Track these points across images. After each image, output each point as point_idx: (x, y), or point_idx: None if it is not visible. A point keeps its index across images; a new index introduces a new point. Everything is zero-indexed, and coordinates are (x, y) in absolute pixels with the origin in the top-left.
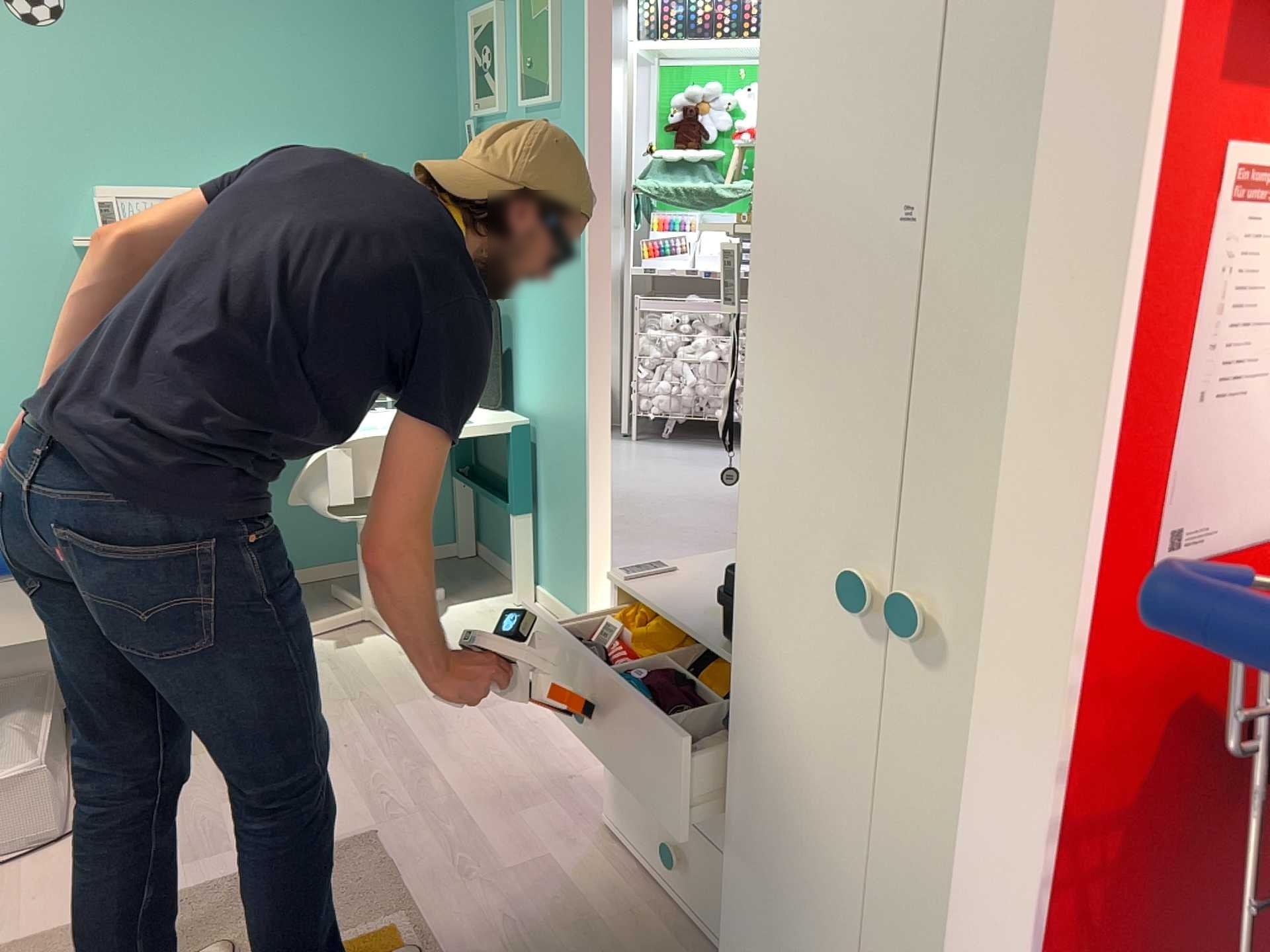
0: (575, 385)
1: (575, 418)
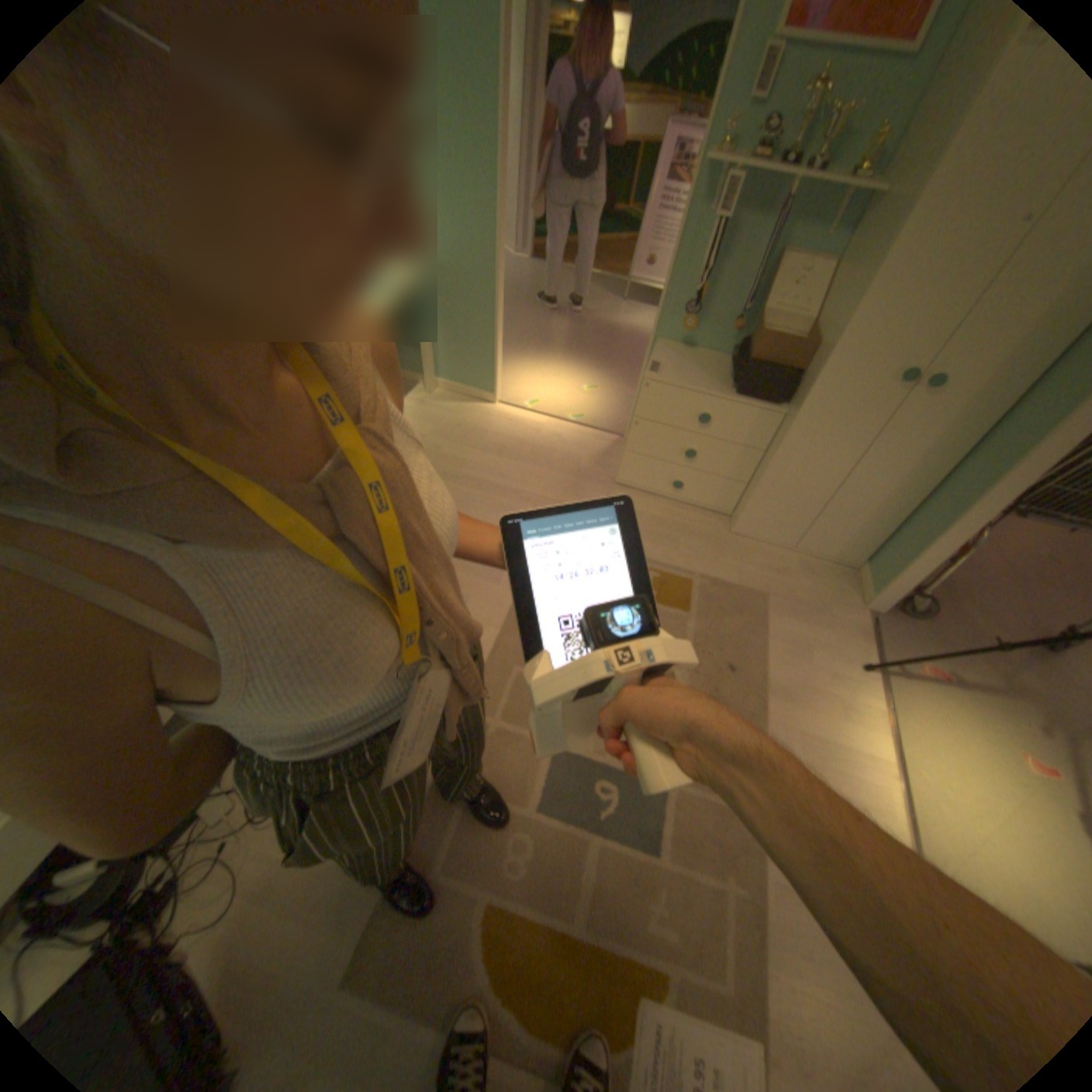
0: (478, 246)
1: (479, 269)
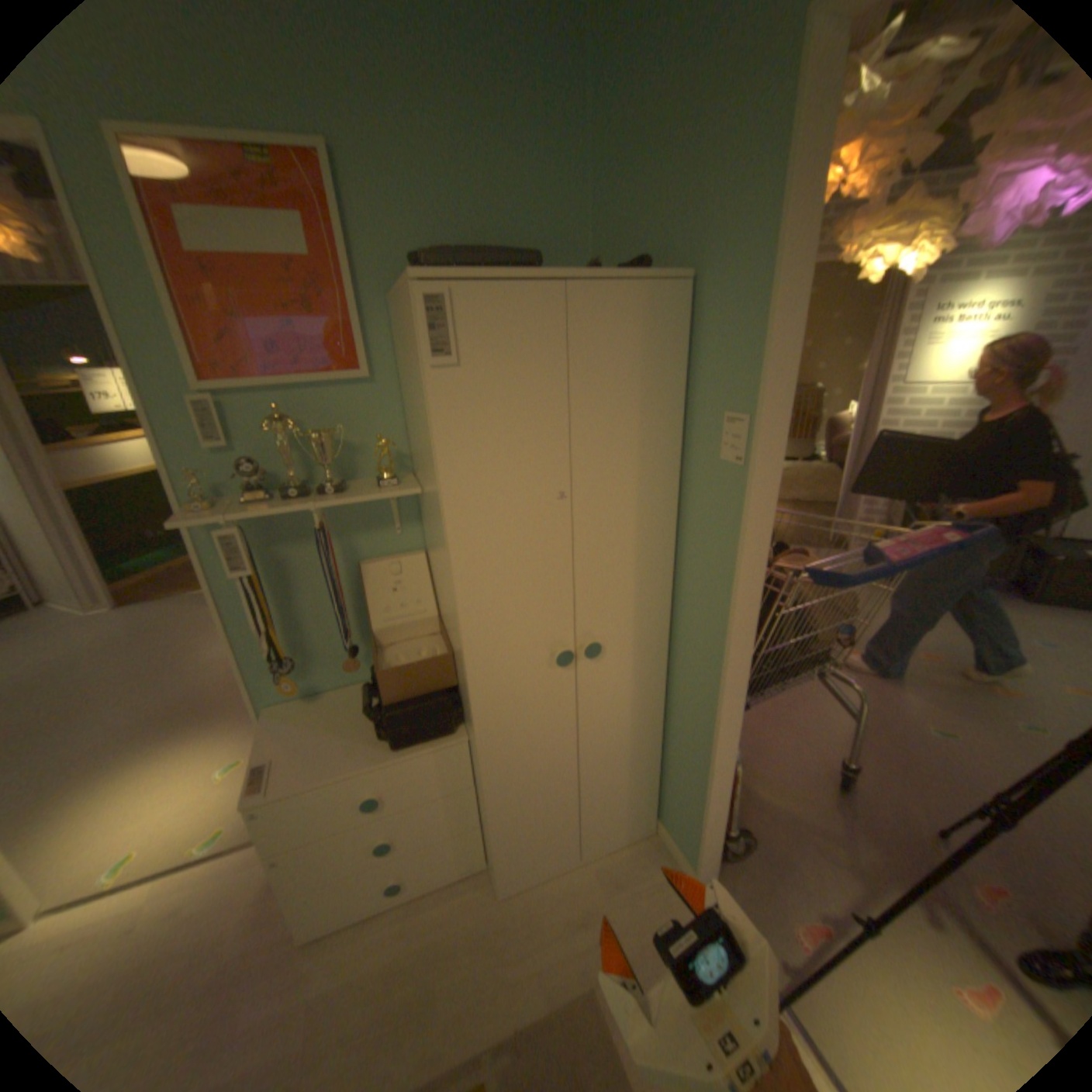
0: None
1: None
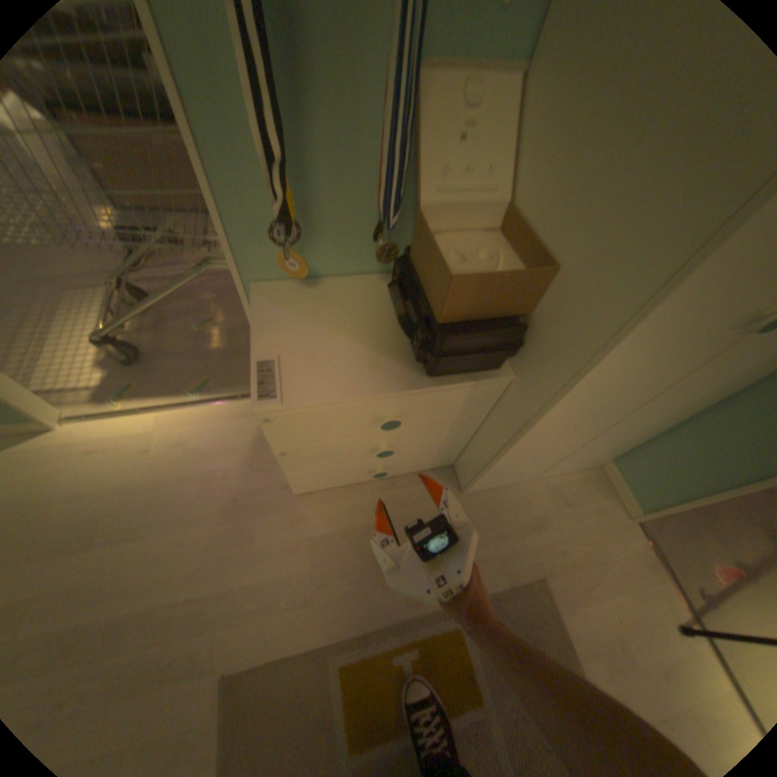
0: None
1: None
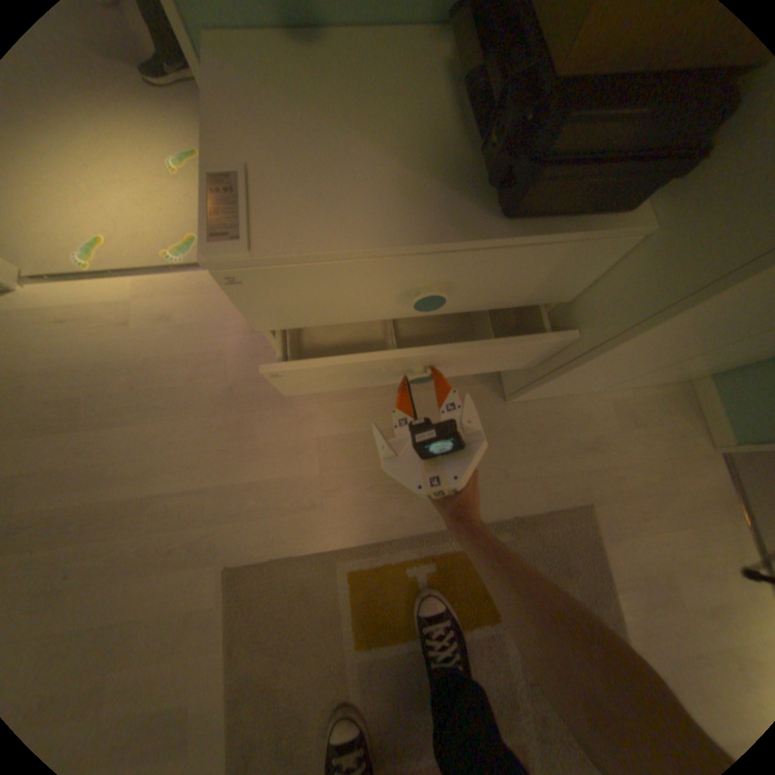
0: None
1: None
